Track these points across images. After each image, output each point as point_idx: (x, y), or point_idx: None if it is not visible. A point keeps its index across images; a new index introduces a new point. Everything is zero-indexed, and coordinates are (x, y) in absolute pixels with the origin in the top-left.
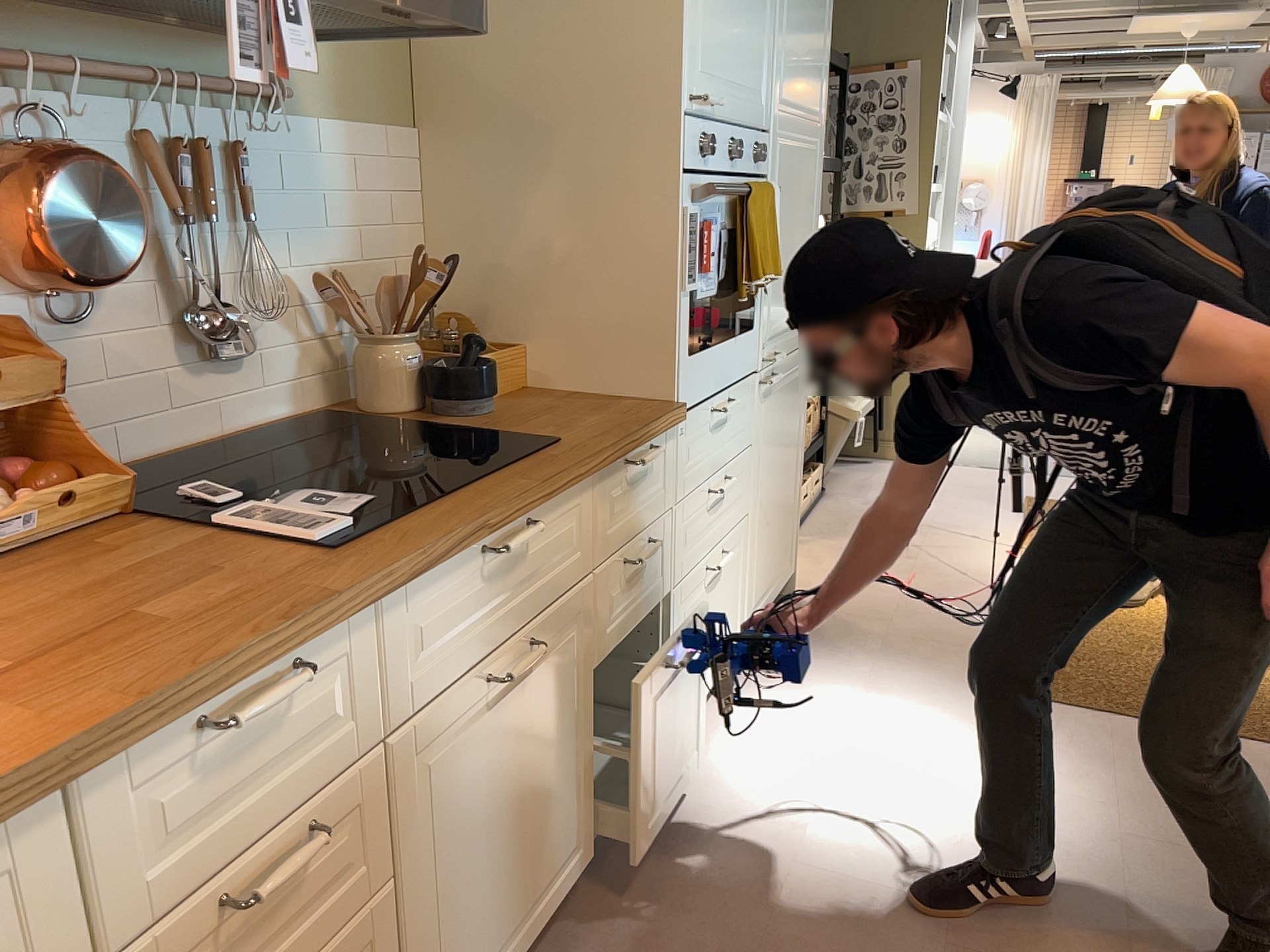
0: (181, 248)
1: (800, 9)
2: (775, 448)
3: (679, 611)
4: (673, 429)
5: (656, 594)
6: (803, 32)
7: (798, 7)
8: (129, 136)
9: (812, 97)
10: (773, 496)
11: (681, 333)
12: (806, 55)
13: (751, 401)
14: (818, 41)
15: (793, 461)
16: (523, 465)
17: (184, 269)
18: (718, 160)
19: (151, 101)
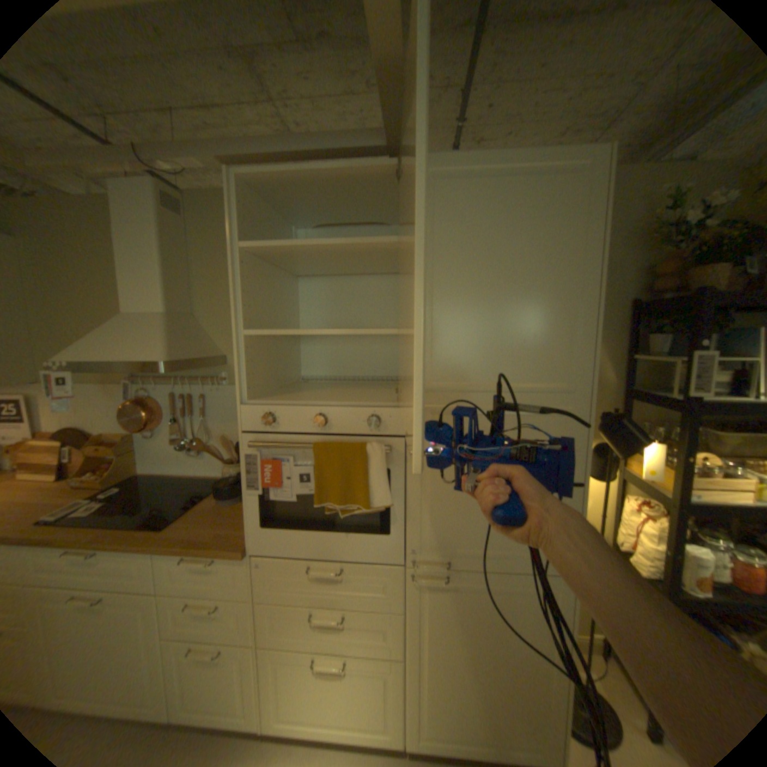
0: (169, 424)
1: (477, 306)
2: (469, 638)
3: (267, 666)
4: (246, 562)
5: (229, 640)
6: (489, 322)
7: (469, 306)
8: (166, 394)
9: (534, 368)
10: (469, 674)
11: (246, 514)
12: (505, 337)
13: (394, 584)
14: (545, 321)
15: (535, 668)
16: (120, 533)
17: (181, 428)
18: (294, 424)
19: (176, 384)
